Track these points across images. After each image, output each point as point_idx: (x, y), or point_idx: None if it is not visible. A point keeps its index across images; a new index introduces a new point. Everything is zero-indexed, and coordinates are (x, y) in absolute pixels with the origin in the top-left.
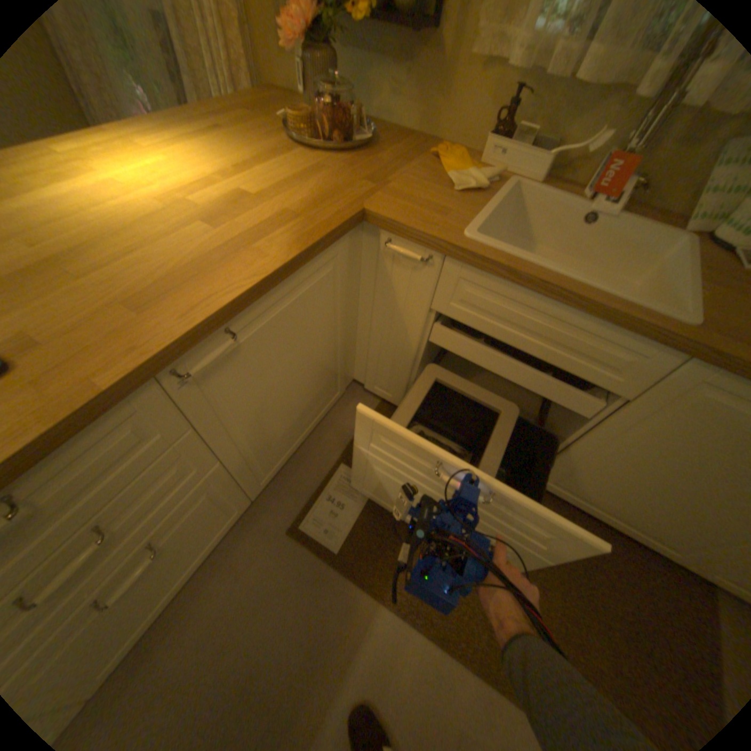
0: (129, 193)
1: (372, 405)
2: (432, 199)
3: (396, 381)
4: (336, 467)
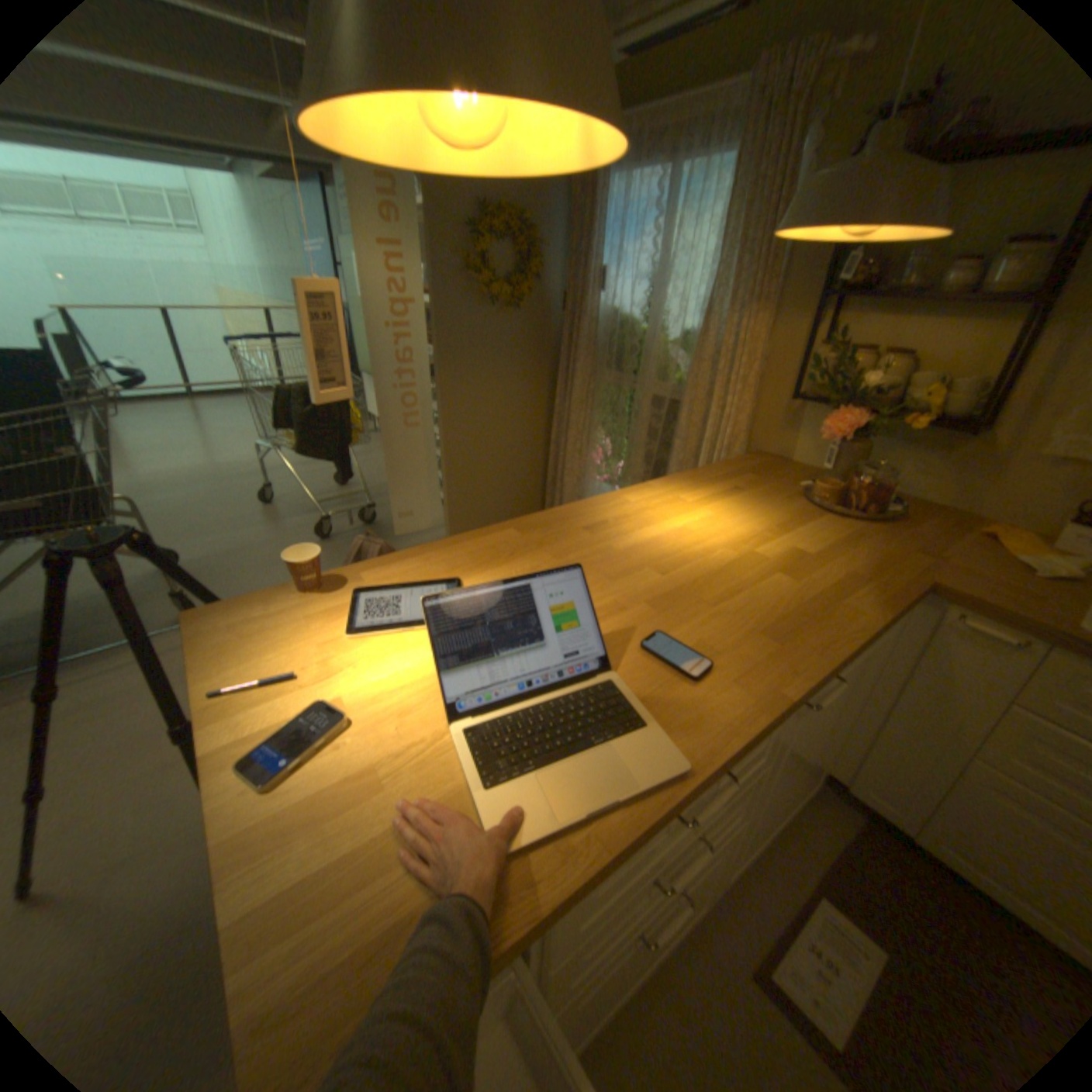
0: (705, 540)
1: (857, 823)
2: (1015, 582)
3: (922, 794)
4: (816, 901)
